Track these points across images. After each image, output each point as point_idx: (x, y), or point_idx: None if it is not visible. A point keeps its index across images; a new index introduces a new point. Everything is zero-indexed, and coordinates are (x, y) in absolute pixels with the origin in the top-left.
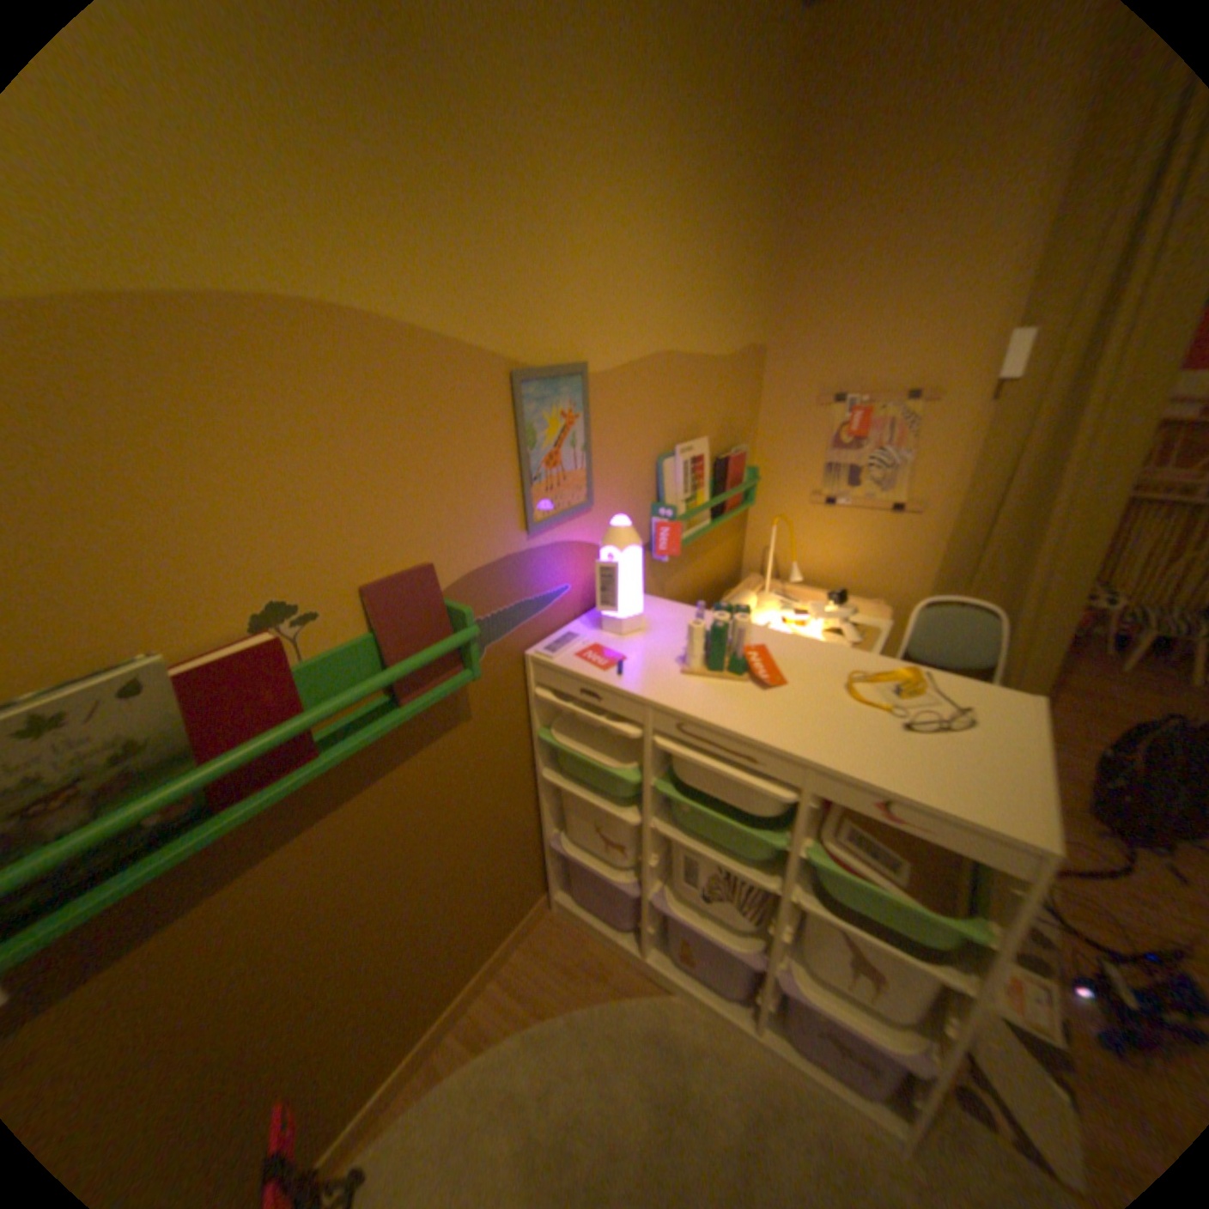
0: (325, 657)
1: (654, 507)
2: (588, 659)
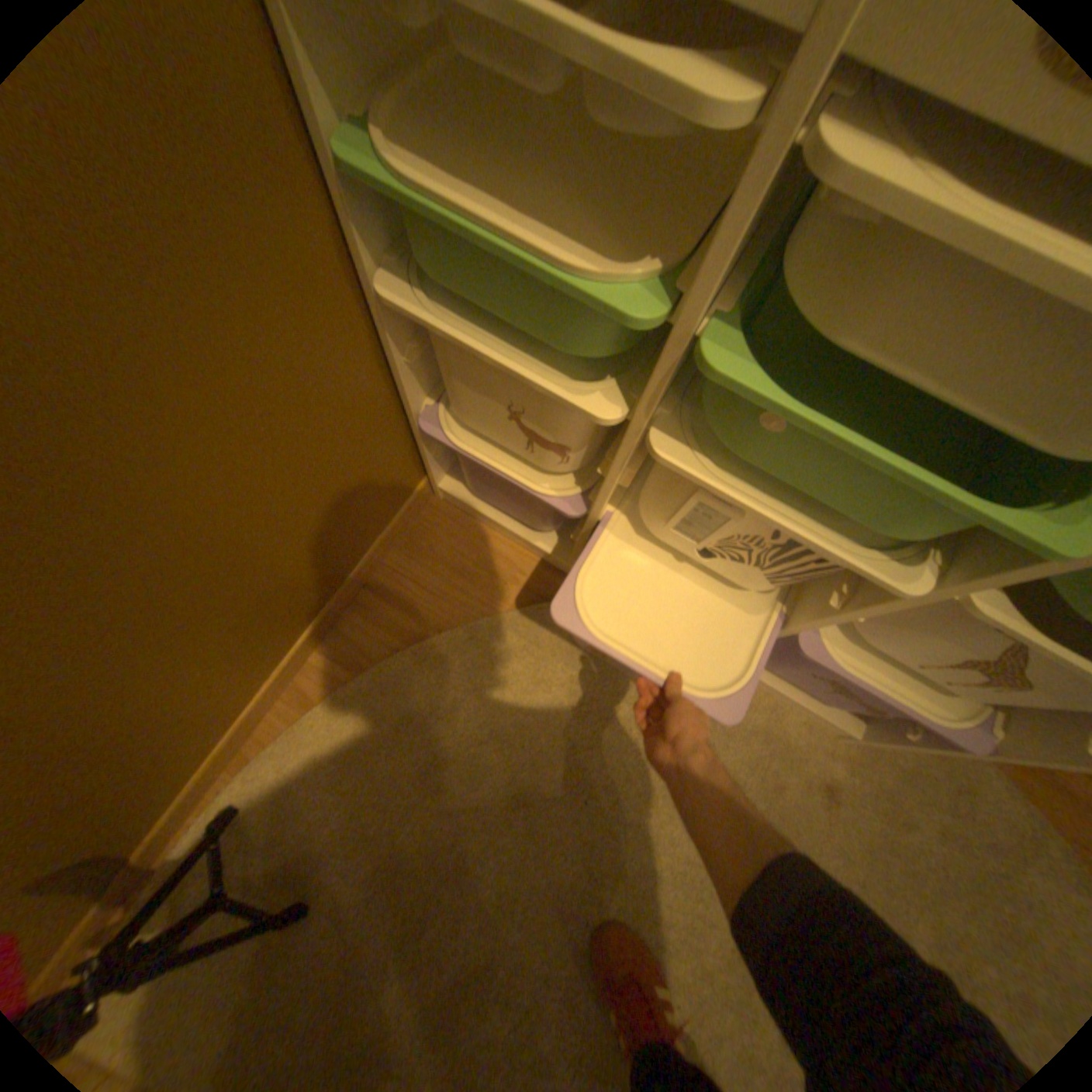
0: None
1: None
2: None
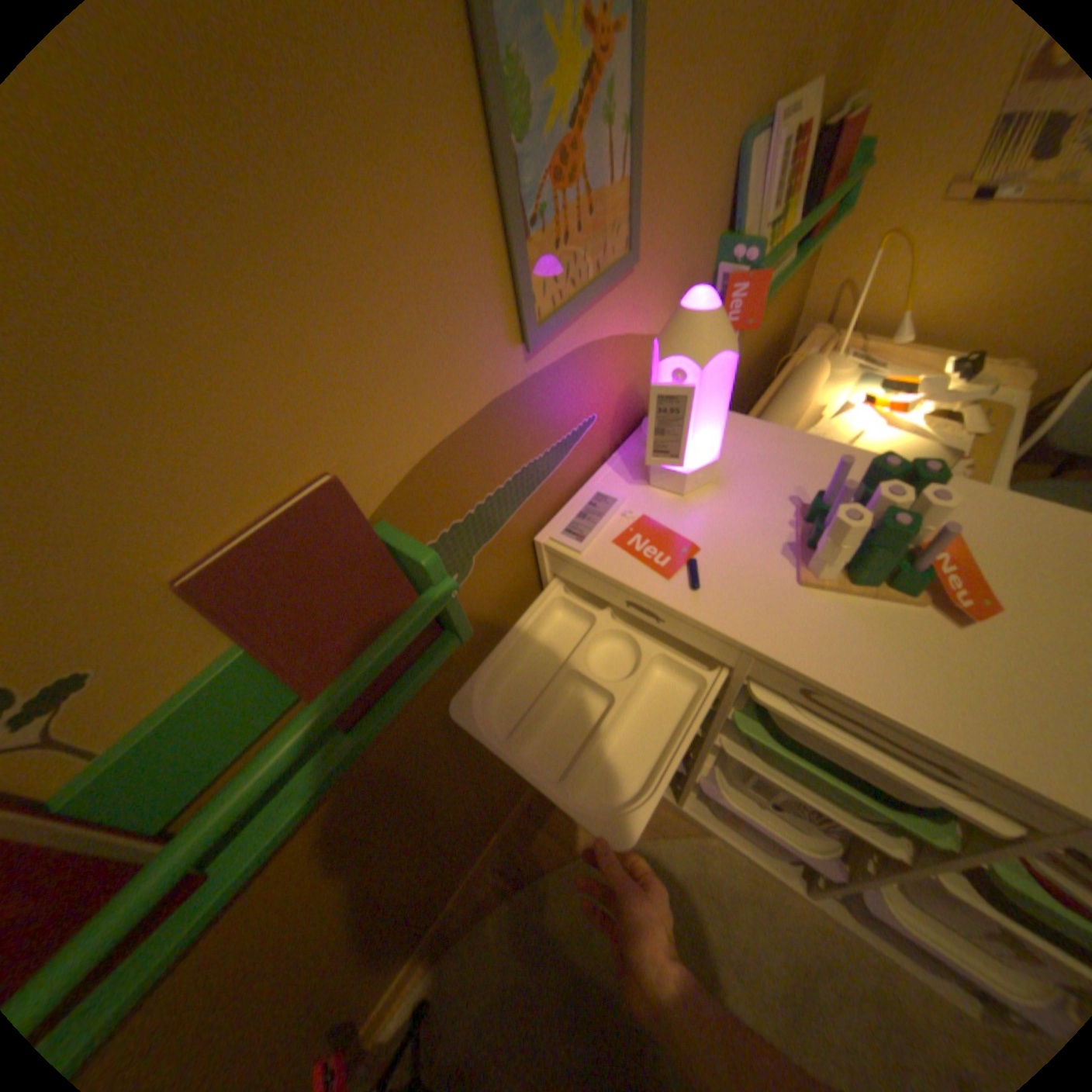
0: (146, 730)
1: (726, 242)
2: (635, 551)
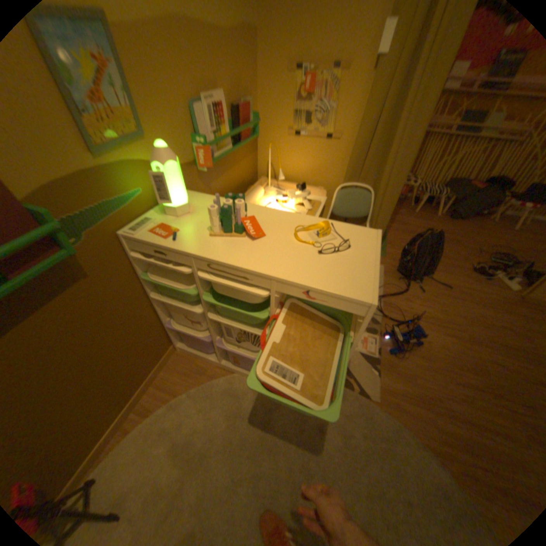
0: None
1: (192, 135)
2: (155, 232)
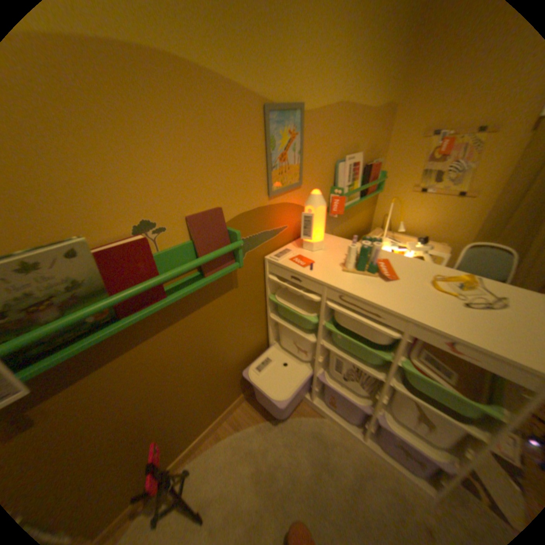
0: (169, 250)
1: (332, 188)
2: (295, 262)
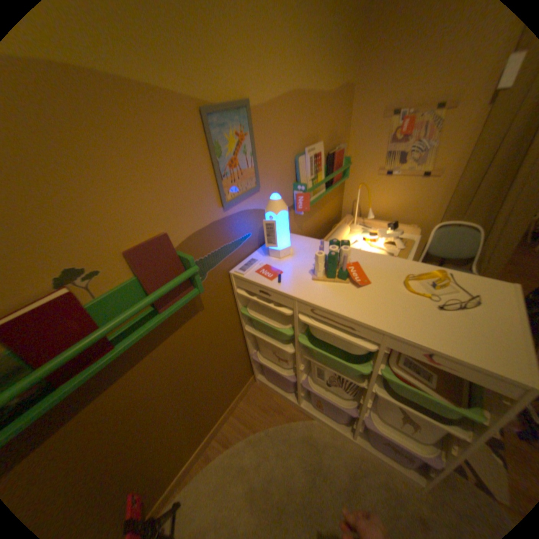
0: (108, 294)
1: (294, 185)
2: (262, 274)
